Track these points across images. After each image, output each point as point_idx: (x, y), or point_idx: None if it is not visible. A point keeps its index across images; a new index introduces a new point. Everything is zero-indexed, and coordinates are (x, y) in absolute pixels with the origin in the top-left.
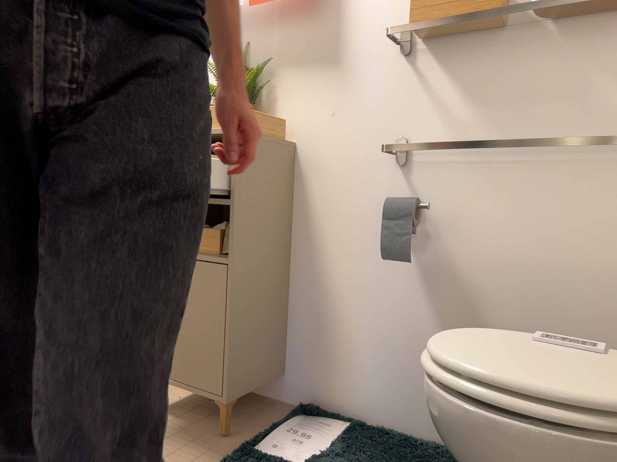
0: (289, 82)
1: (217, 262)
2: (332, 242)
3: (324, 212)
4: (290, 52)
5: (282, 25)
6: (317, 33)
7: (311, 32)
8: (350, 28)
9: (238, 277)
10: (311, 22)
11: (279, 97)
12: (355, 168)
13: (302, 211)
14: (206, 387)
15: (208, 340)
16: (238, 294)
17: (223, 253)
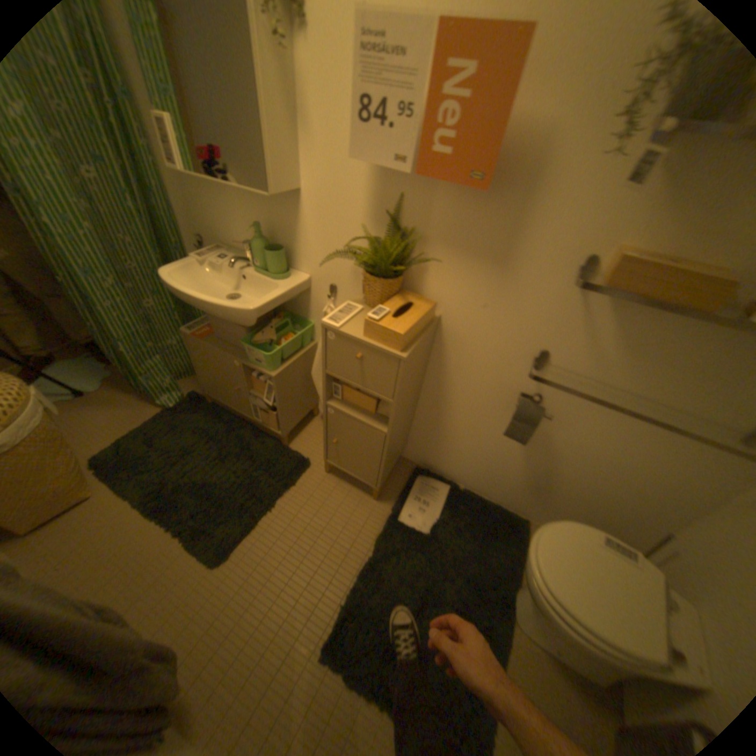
0: (444, 256)
1: (378, 429)
2: (458, 394)
3: (456, 374)
4: (452, 225)
5: (448, 187)
6: (490, 216)
7: (482, 212)
8: (530, 226)
9: (393, 436)
10: (485, 200)
11: (431, 267)
12: (494, 354)
13: (437, 366)
14: (365, 479)
15: (367, 461)
16: (391, 443)
17: (378, 412)
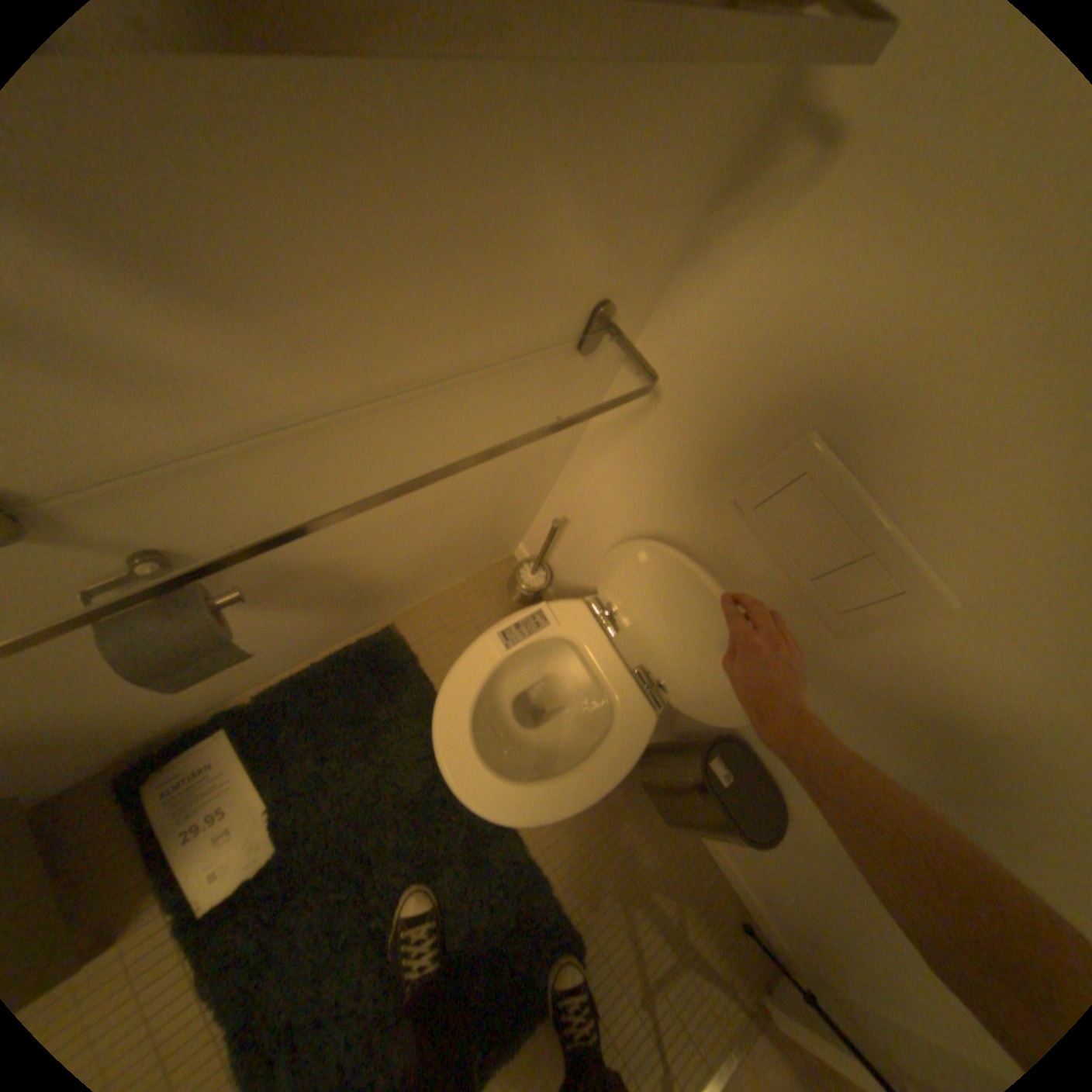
0: None
1: None
2: None
3: None
4: None
5: None
6: None
7: None
8: None
9: None
10: None
11: None
12: None
13: None
14: None
15: None
16: None
17: None
